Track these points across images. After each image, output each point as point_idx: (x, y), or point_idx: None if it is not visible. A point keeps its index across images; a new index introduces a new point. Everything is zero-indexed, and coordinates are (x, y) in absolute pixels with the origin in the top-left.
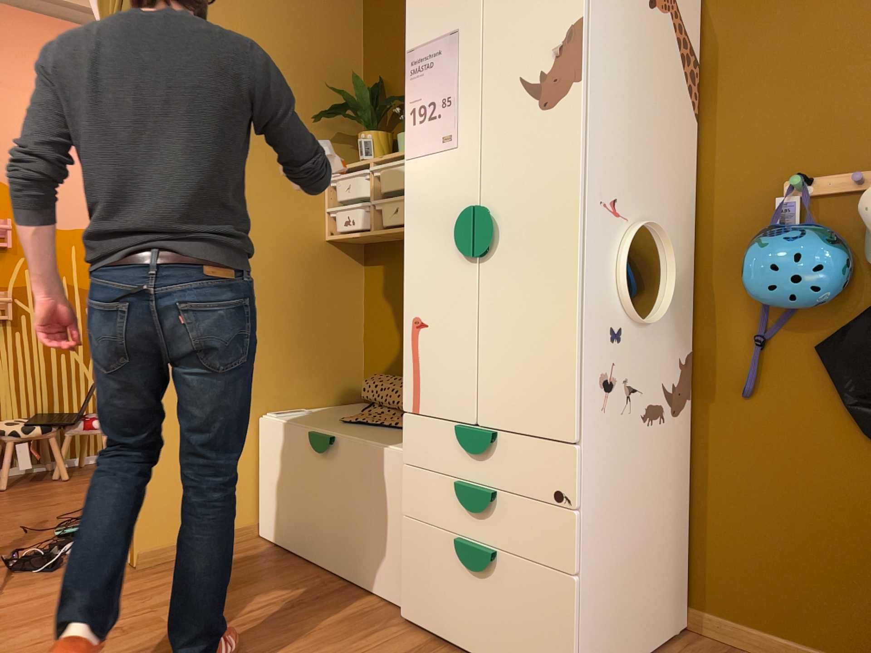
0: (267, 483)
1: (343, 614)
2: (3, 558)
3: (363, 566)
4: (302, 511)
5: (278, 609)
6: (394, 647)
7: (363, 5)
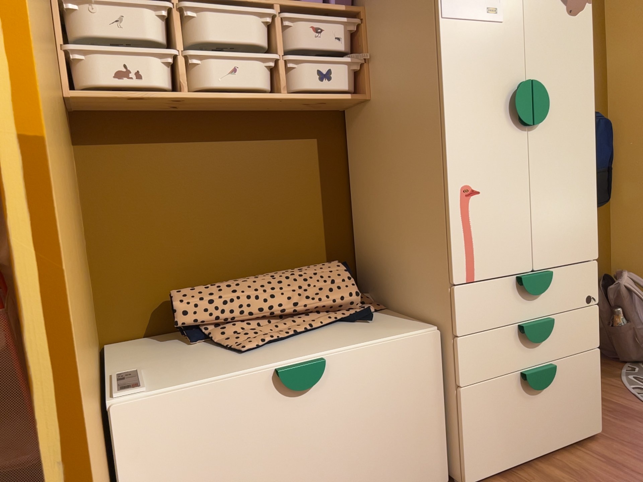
0: None
1: None
2: None
3: None
4: None
5: None
6: None
7: None
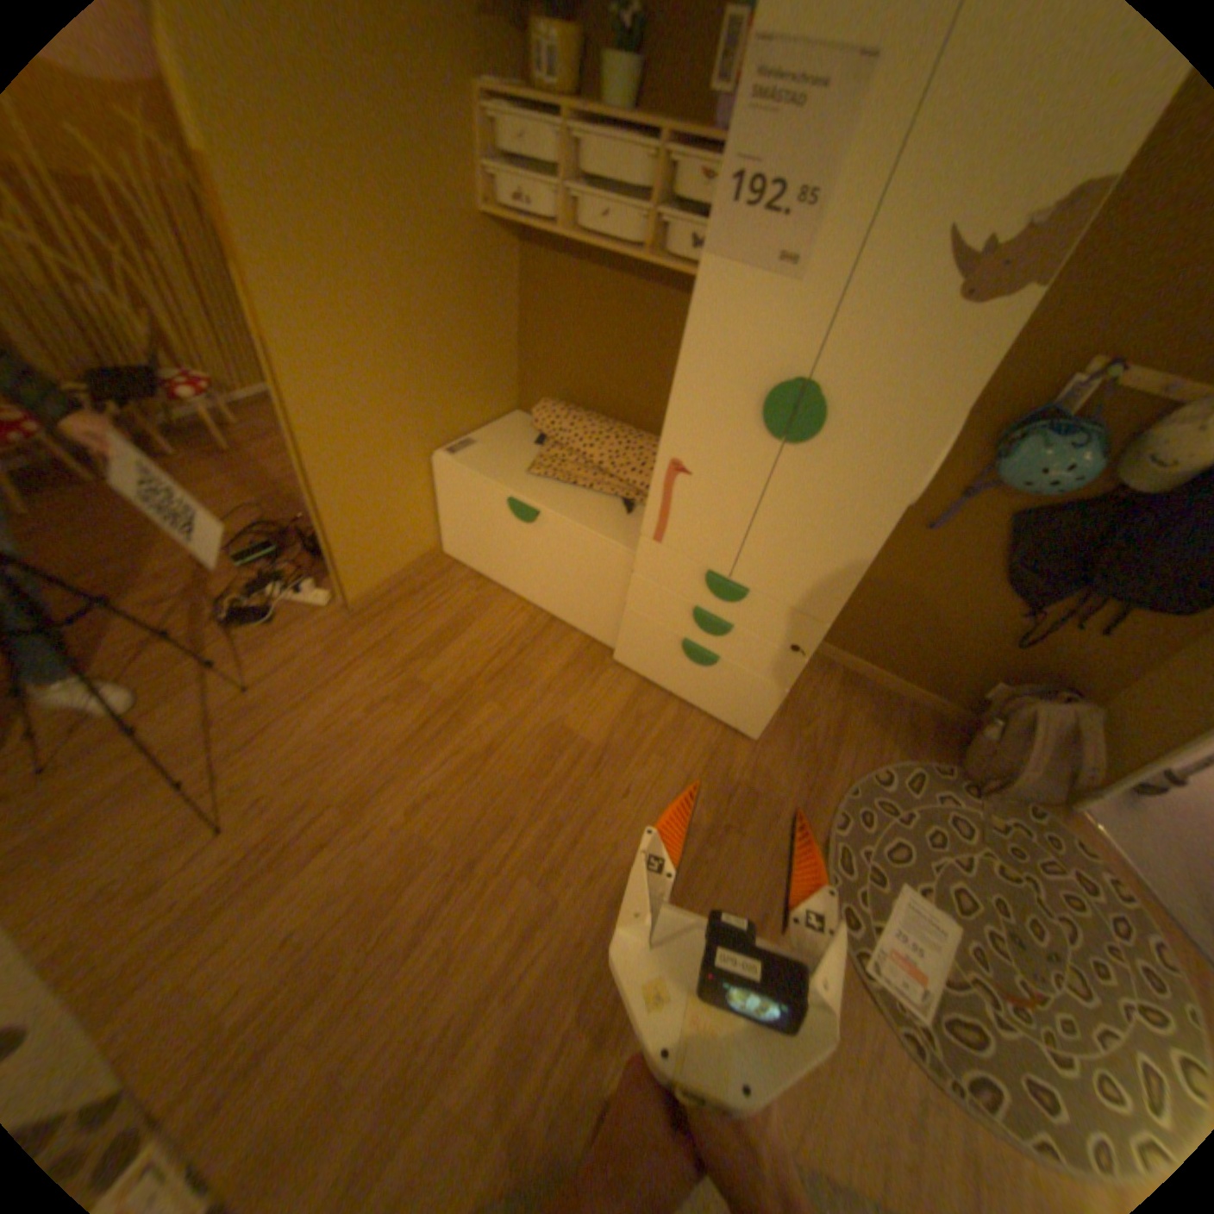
0: (450, 519)
1: (564, 657)
2: (203, 610)
3: (569, 612)
4: (497, 554)
5: (509, 656)
6: (618, 692)
7: None
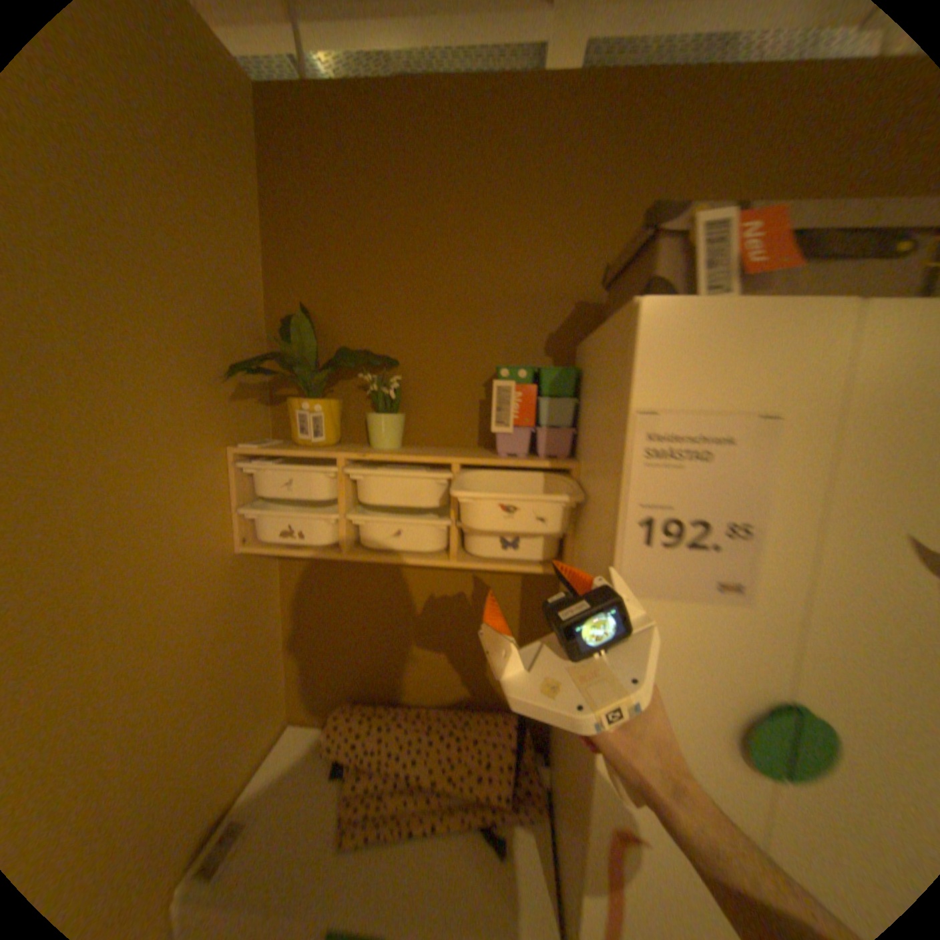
0: None
1: None
2: None
3: None
4: None
5: None
6: None
7: (258, 172)
